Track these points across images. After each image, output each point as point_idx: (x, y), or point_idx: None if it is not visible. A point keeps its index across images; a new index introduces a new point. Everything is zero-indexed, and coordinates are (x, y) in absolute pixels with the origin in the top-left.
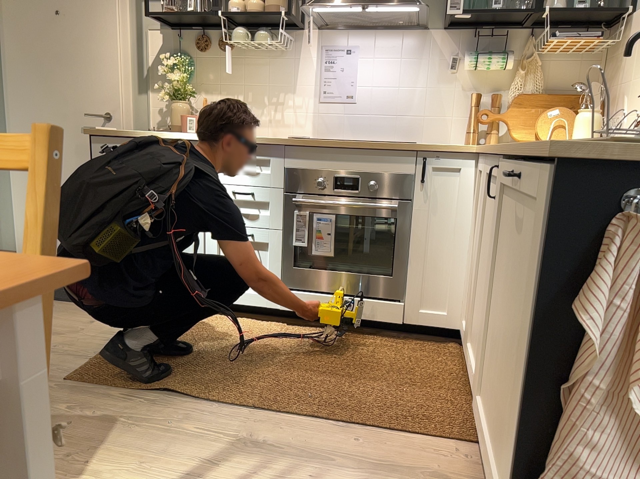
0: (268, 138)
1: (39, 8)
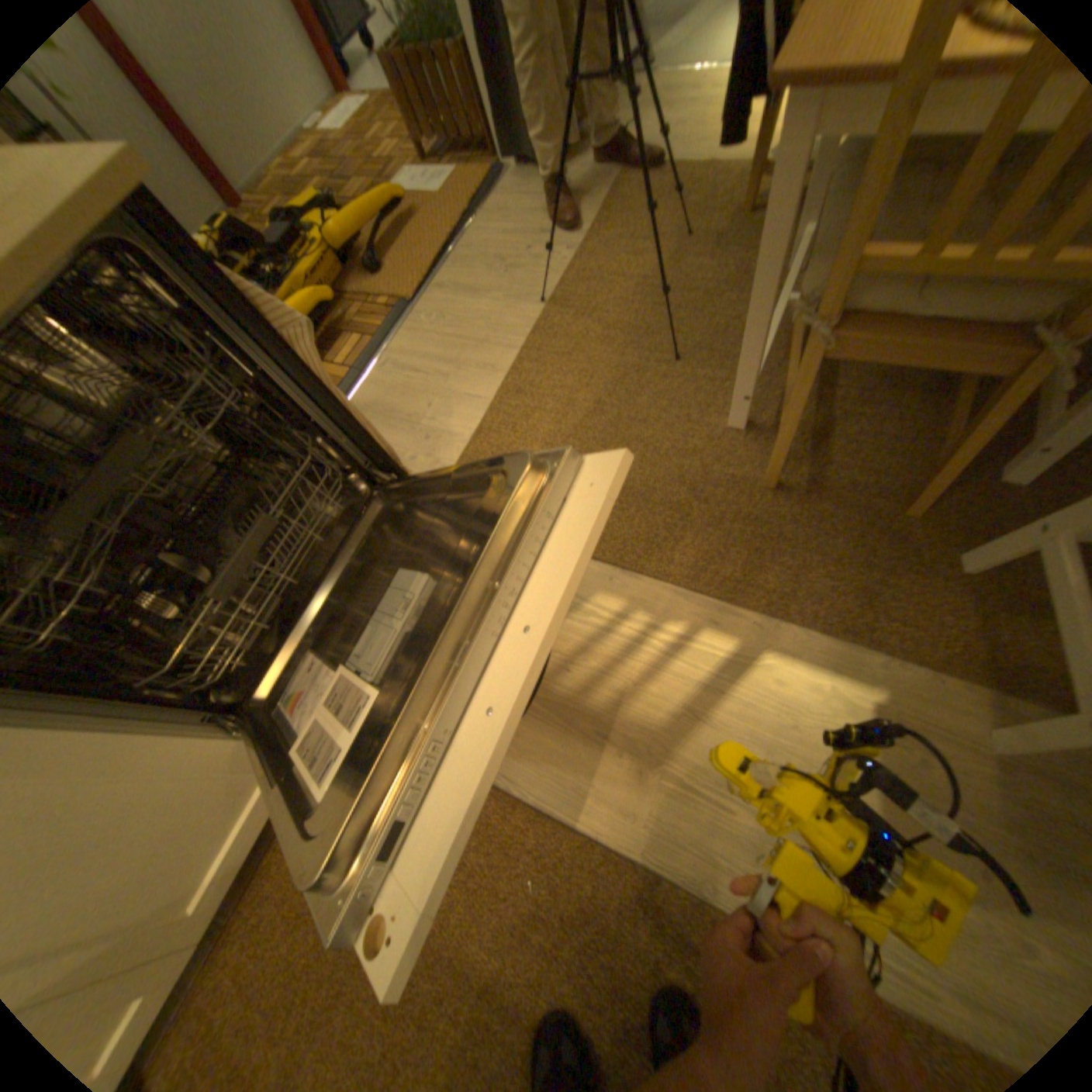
0: None
1: None
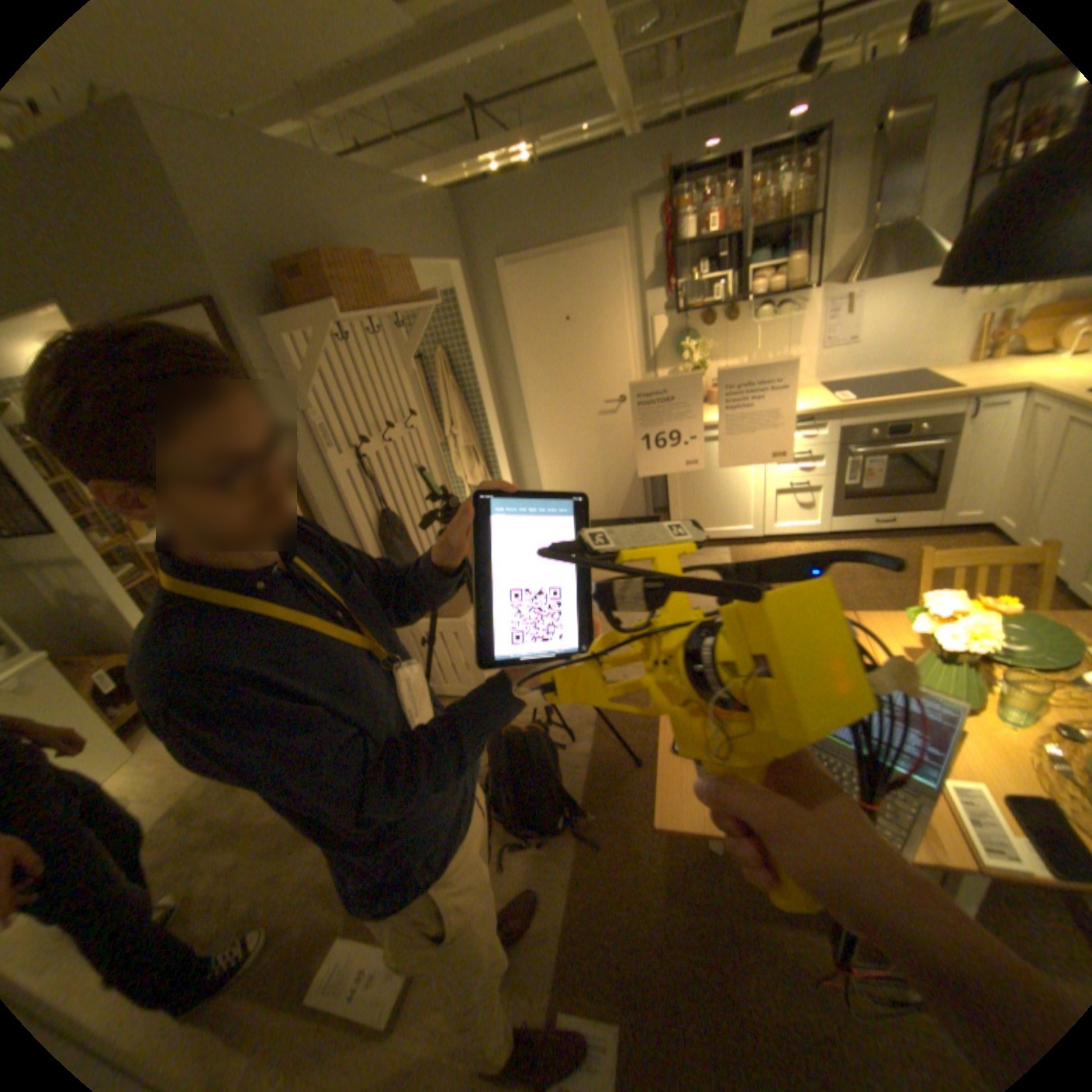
0: (828, 407)
1: (552, 318)
